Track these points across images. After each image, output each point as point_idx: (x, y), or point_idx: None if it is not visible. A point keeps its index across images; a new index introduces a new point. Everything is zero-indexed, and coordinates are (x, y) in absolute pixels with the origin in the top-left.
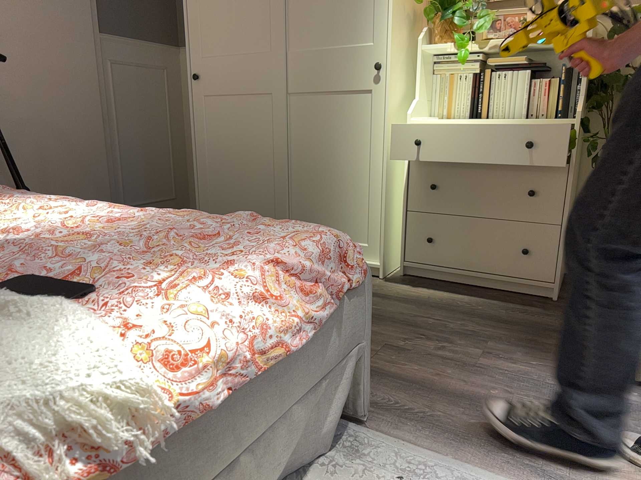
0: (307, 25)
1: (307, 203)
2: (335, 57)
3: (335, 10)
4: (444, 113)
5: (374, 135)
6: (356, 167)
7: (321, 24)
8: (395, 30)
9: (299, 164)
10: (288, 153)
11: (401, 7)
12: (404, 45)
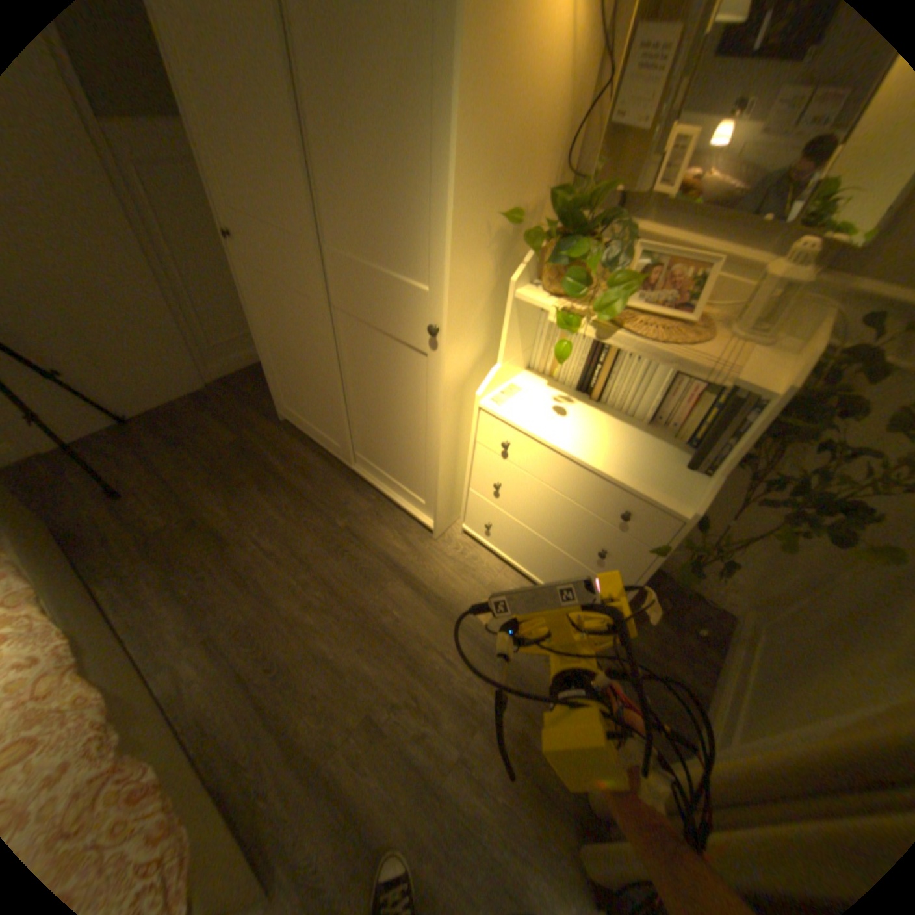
0: (341, 213)
1: (367, 434)
2: (381, 284)
3: (378, 206)
4: (546, 367)
5: (430, 408)
6: (412, 429)
7: (359, 220)
8: (464, 277)
9: (354, 391)
10: (343, 377)
11: (481, 229)
12: (486, 286)
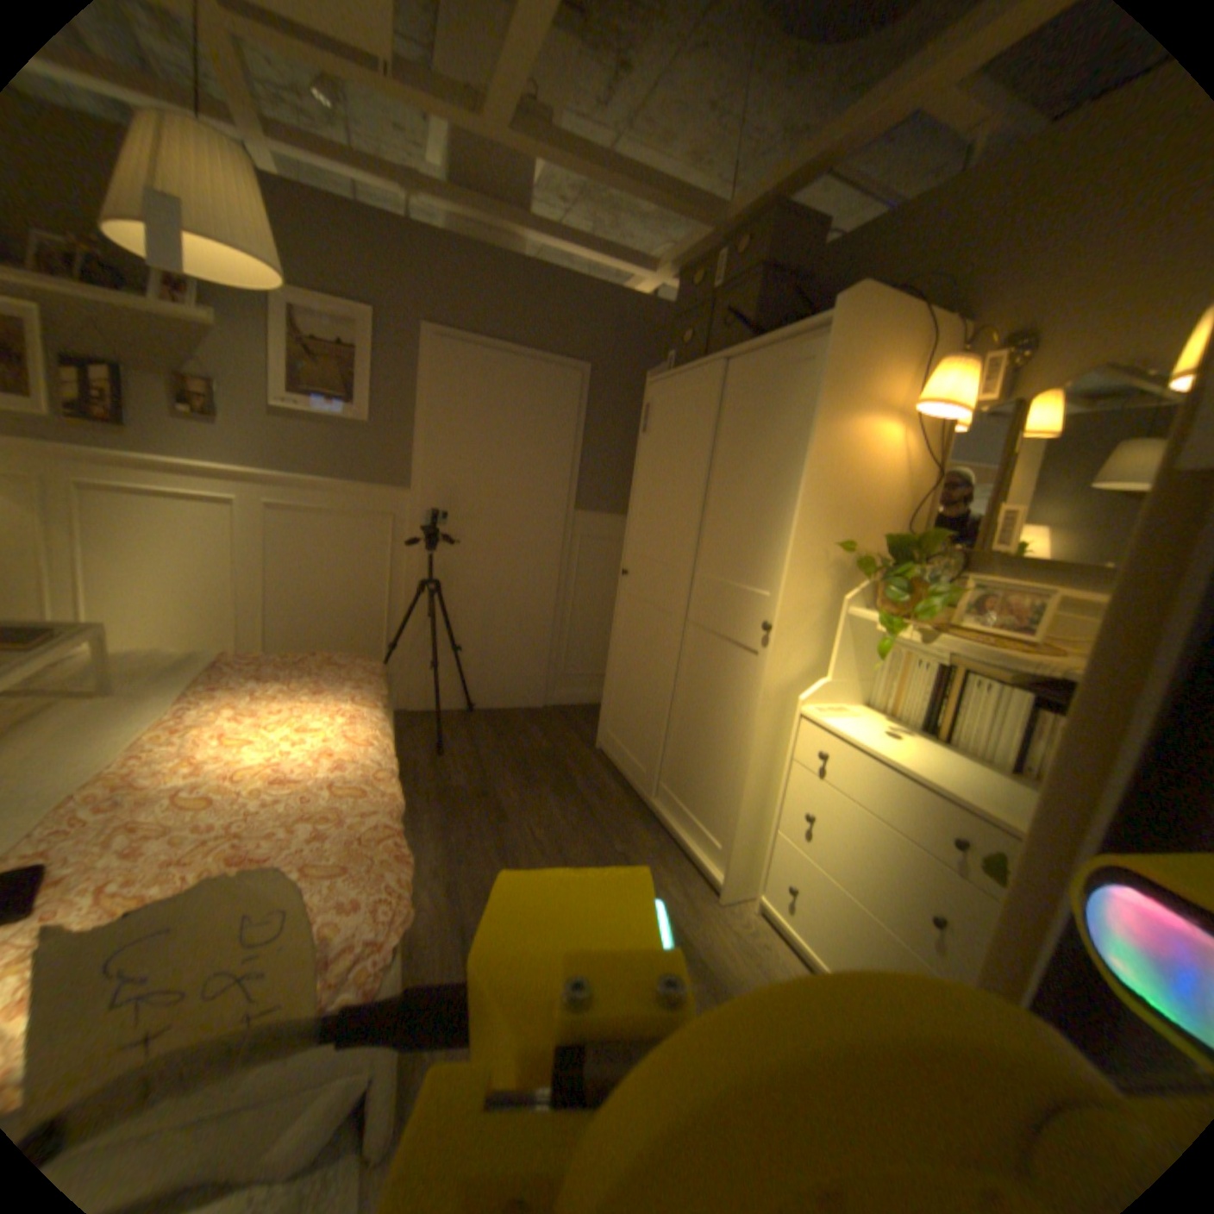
0: (716, 548)
1: (679, 754)
2: (732, 595)
3: (743, 539)
4: (888, 704)
5: (750, 710)
6: (728, 739)
7: (728, 551)
8: (800, 583)
9: (681, 703)
10: (674, 687)
11: (820, 552)
12: (822, 600)
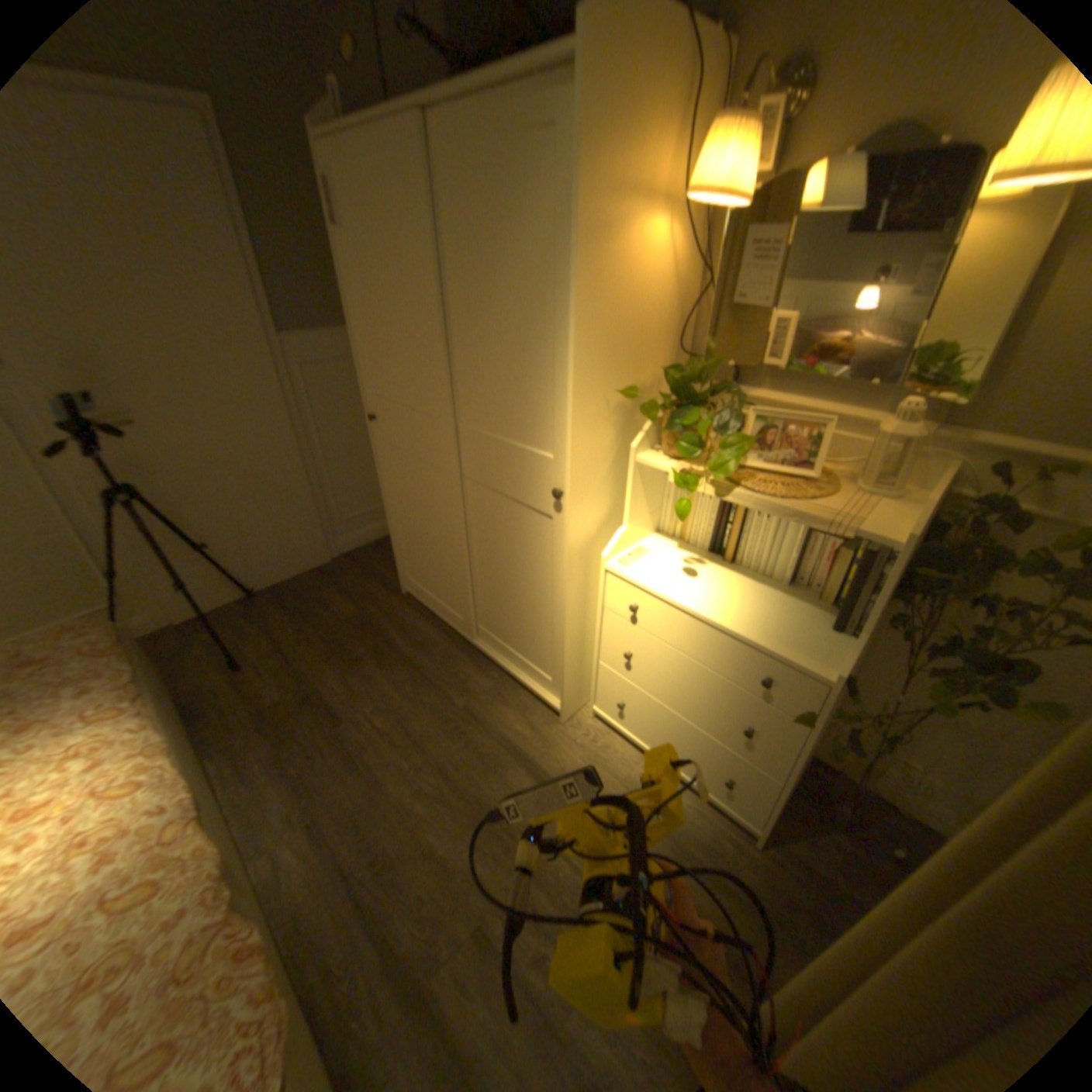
0: (475, 395)
1: (491, 603)
2: (509, 453)
3: (507, 388)
4: (675, 529)
5: (555, 571)
6: (537, 594)
7: (491, 400)
8: (585, 444)
9: (480, 558)
10: (468, 543)
11: (599, 403)
12: (607, 451)
